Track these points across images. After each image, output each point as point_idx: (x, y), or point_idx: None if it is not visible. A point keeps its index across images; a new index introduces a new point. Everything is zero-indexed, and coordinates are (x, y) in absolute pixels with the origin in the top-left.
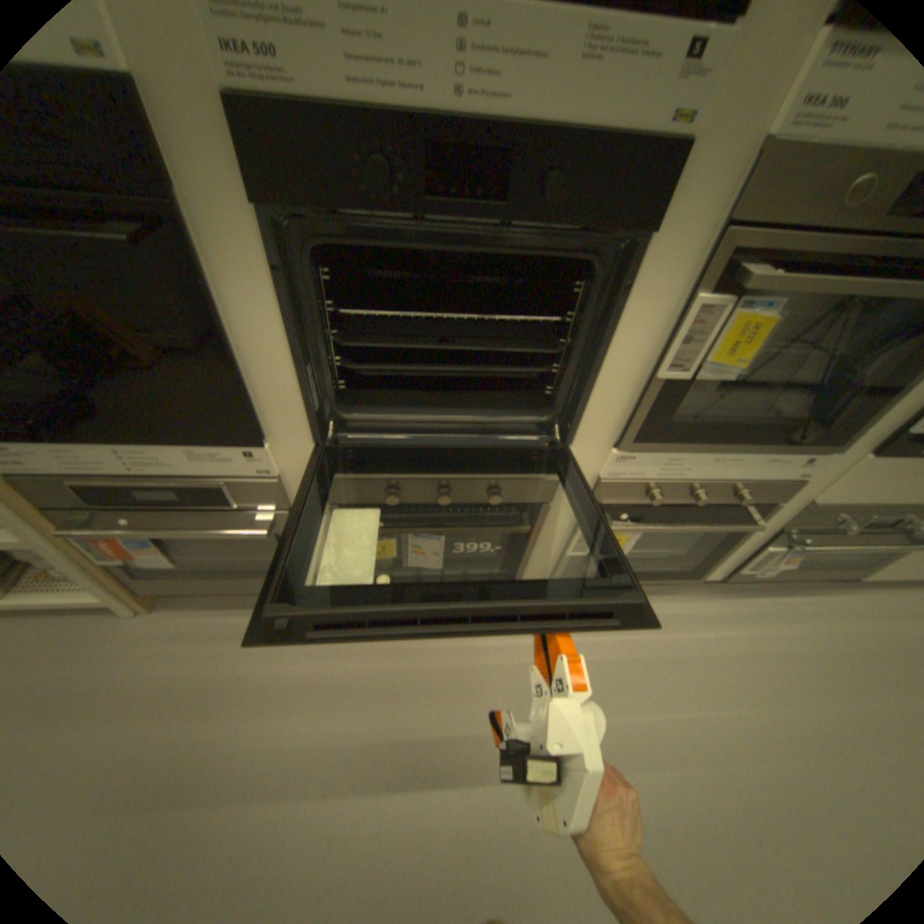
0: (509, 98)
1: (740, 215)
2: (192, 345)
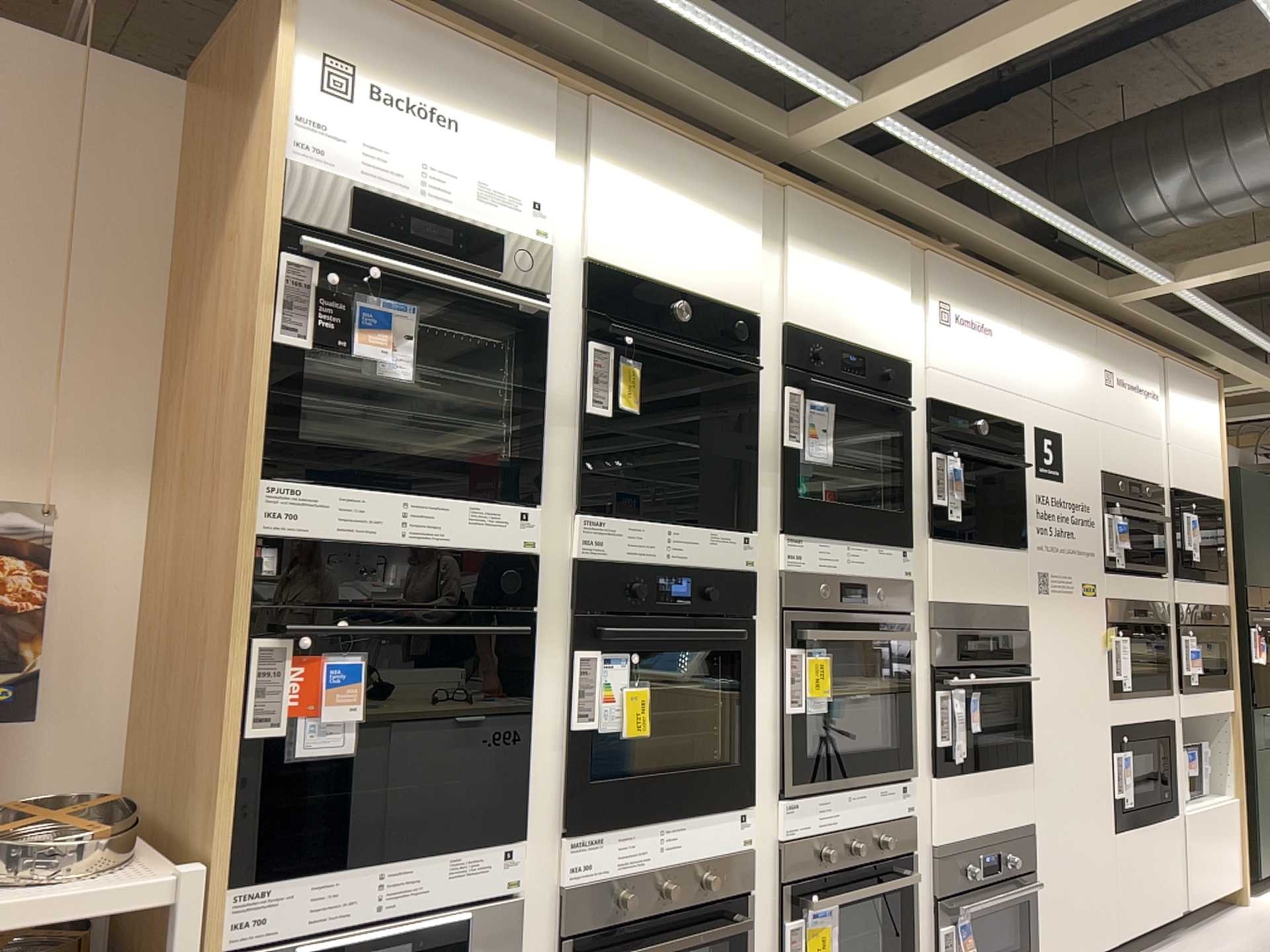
0: (685, 558)
1: (777, 604)
2: (514, 712)
